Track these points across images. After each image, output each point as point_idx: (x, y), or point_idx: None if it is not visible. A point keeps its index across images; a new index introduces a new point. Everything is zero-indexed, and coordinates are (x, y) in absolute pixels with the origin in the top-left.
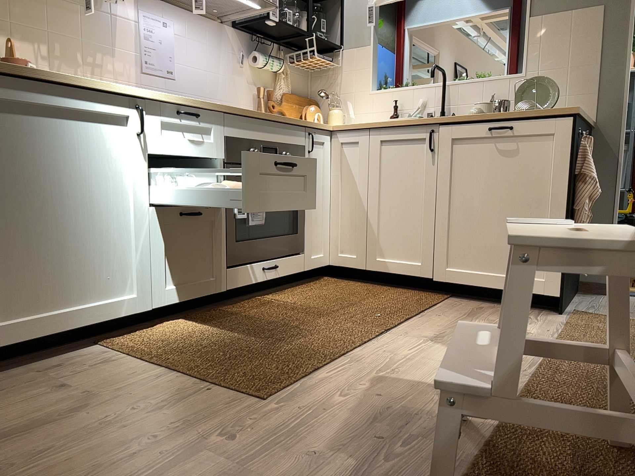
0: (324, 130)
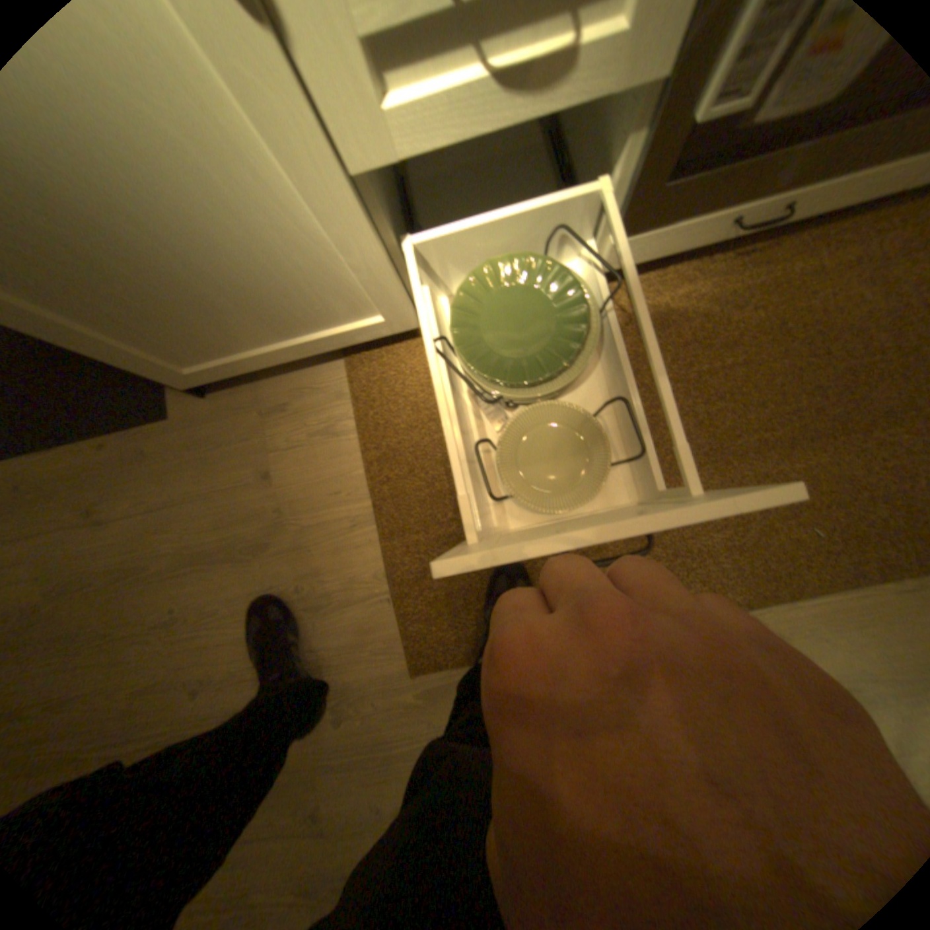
0: None
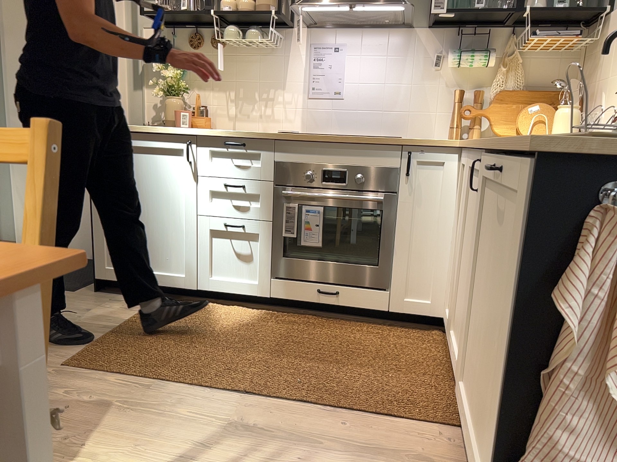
0: (443, 148)
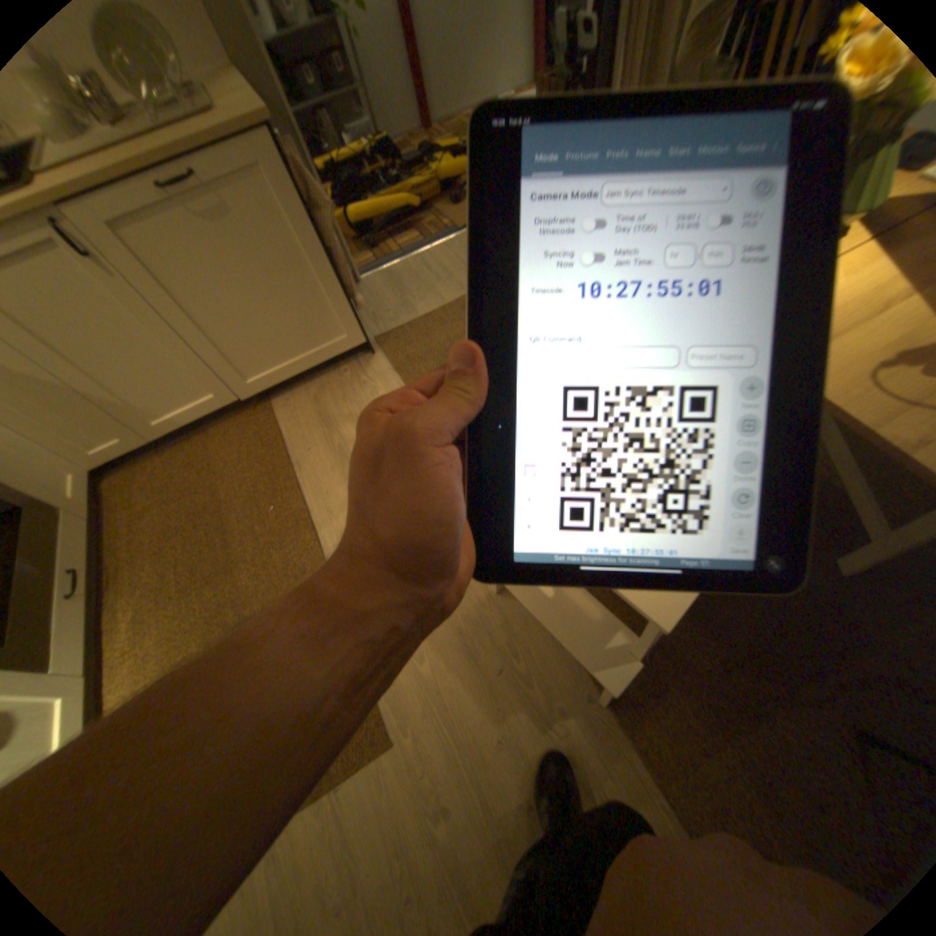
0: None
